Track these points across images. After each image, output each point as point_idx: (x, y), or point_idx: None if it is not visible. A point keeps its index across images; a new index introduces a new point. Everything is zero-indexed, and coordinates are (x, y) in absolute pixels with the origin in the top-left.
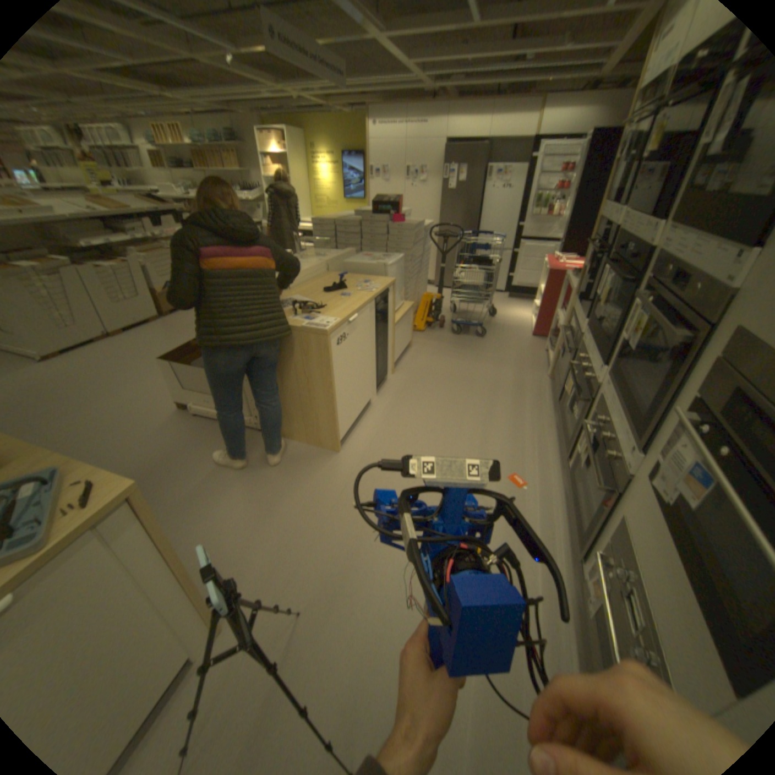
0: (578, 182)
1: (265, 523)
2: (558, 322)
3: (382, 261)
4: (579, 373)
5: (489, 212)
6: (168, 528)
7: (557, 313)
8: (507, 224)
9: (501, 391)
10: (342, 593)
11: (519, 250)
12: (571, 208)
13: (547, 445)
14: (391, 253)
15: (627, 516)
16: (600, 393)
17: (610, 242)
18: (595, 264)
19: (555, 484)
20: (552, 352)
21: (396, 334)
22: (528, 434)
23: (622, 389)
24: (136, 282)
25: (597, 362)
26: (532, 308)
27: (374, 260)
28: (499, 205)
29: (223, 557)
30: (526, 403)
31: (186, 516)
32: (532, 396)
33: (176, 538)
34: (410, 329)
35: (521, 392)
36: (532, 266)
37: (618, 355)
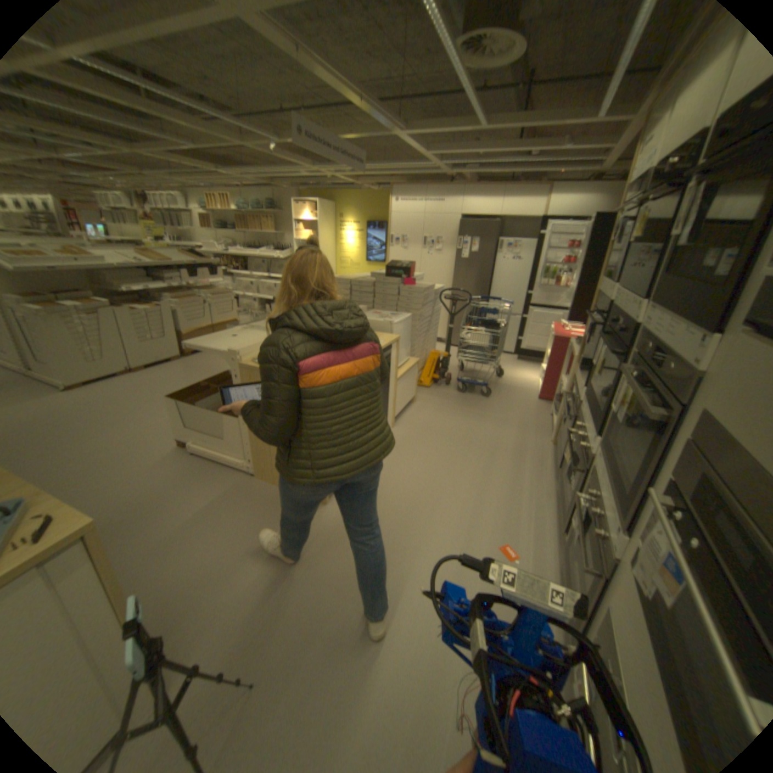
0: (584, 257)
1: (237, 576)
2: (562, 388)
3: (390, 319)
4: (577, 441)
5: (500, 280)
6: (138, 571)
7: (562, 379)
8: (516, 291)
9: (501, 454)
10: (302, 666)
11: (528, 315)
12: (578, 280)
13: (545, 516)
14: (400, 312)
15: (613, 608)
16: (594, 465)
17: (606, 315)
18: (594, 334)
19: (550, 561)
20: (555, 417)
21: (398, 388)
22: (526, 502)
23: (611, 463)
24: (164, 324)
25: (591, 432)
26: (539, 372)
27: (382, 317)
28: (509, 274)
29: (186, 610)
30: (526, 469)
31: (160, 559)
32: (533, 461)
33: (144, 583)
34: (414, 385)
35: (522, 456)
36: (541, 331)
37: (610, 426)
